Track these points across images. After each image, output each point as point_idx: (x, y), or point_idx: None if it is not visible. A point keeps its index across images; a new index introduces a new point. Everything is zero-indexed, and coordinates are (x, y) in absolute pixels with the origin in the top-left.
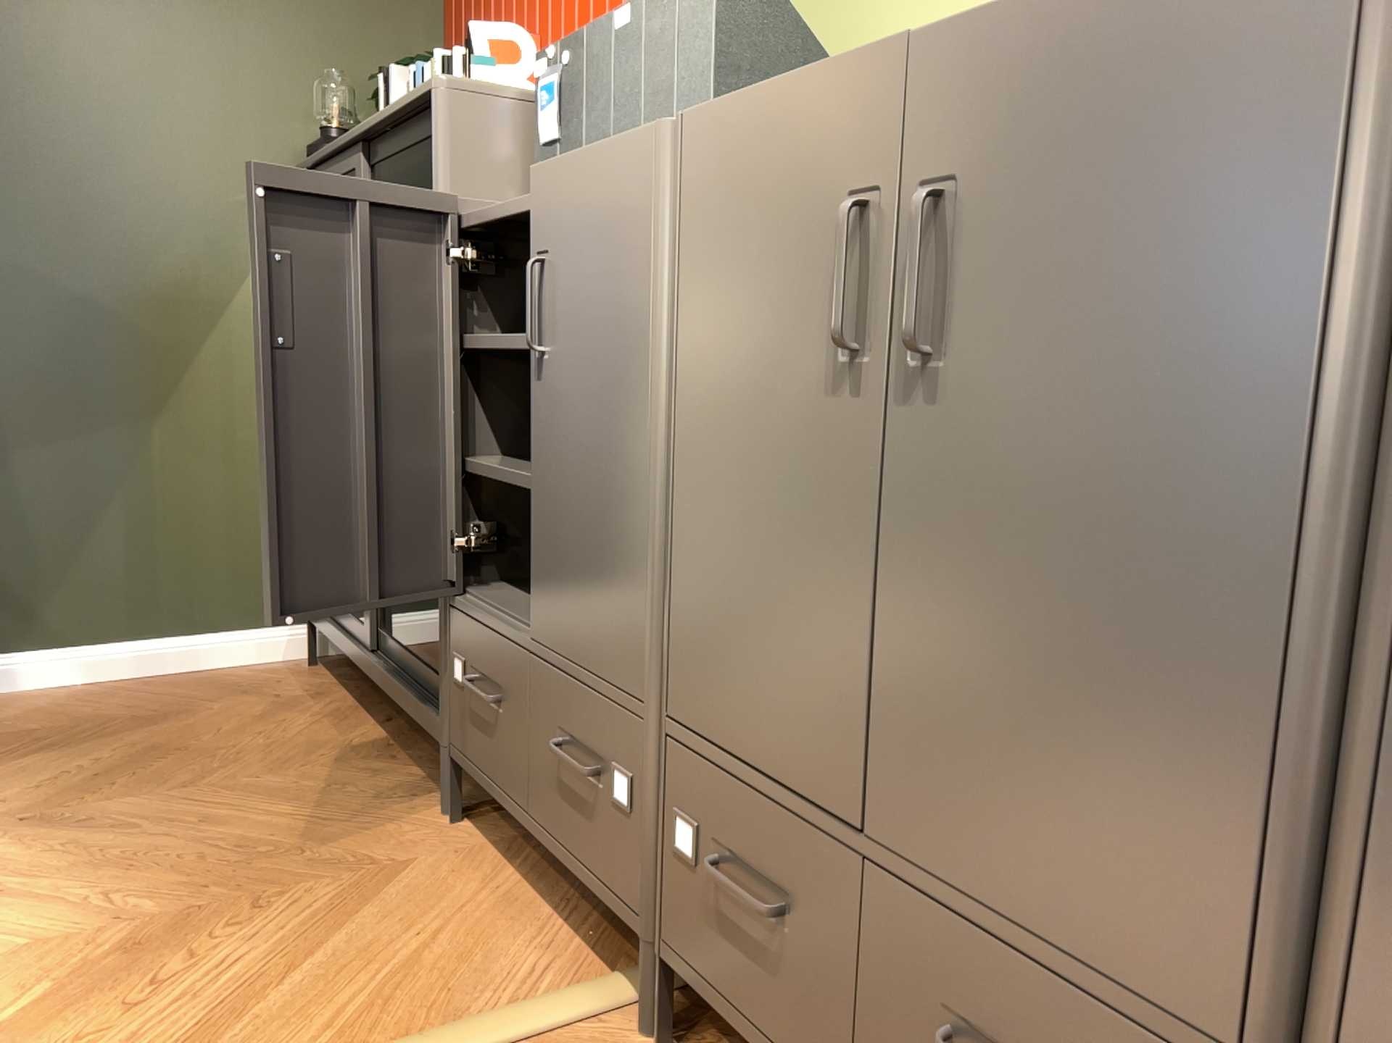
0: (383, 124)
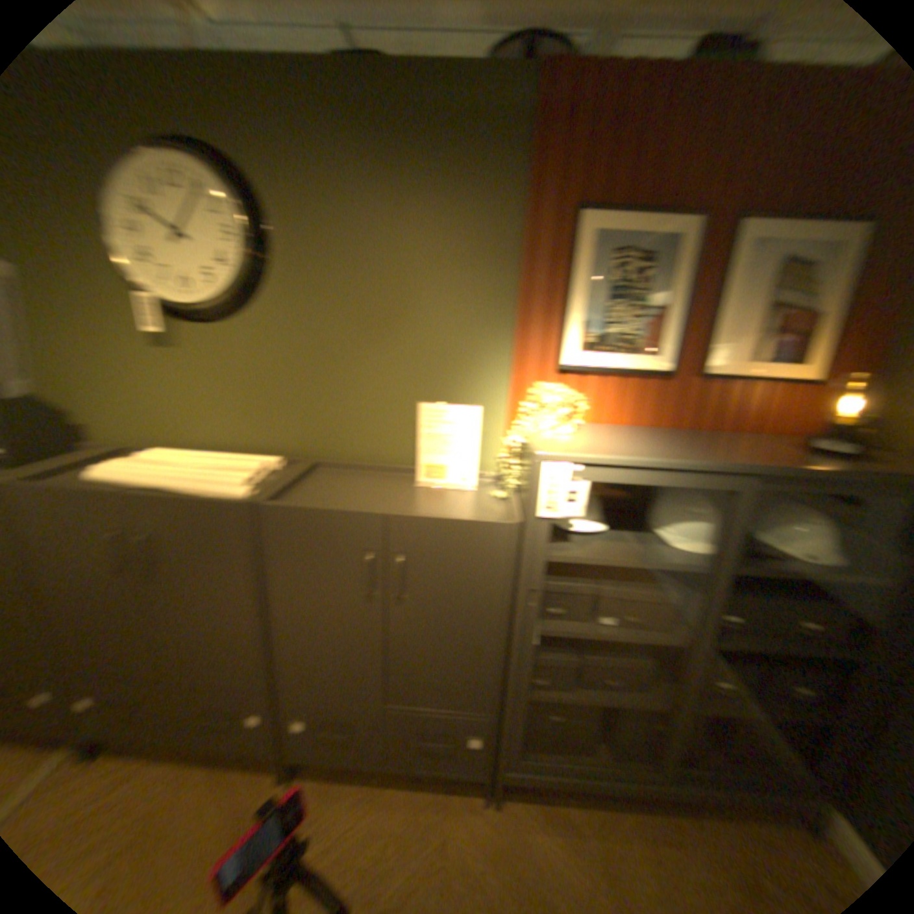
0: None
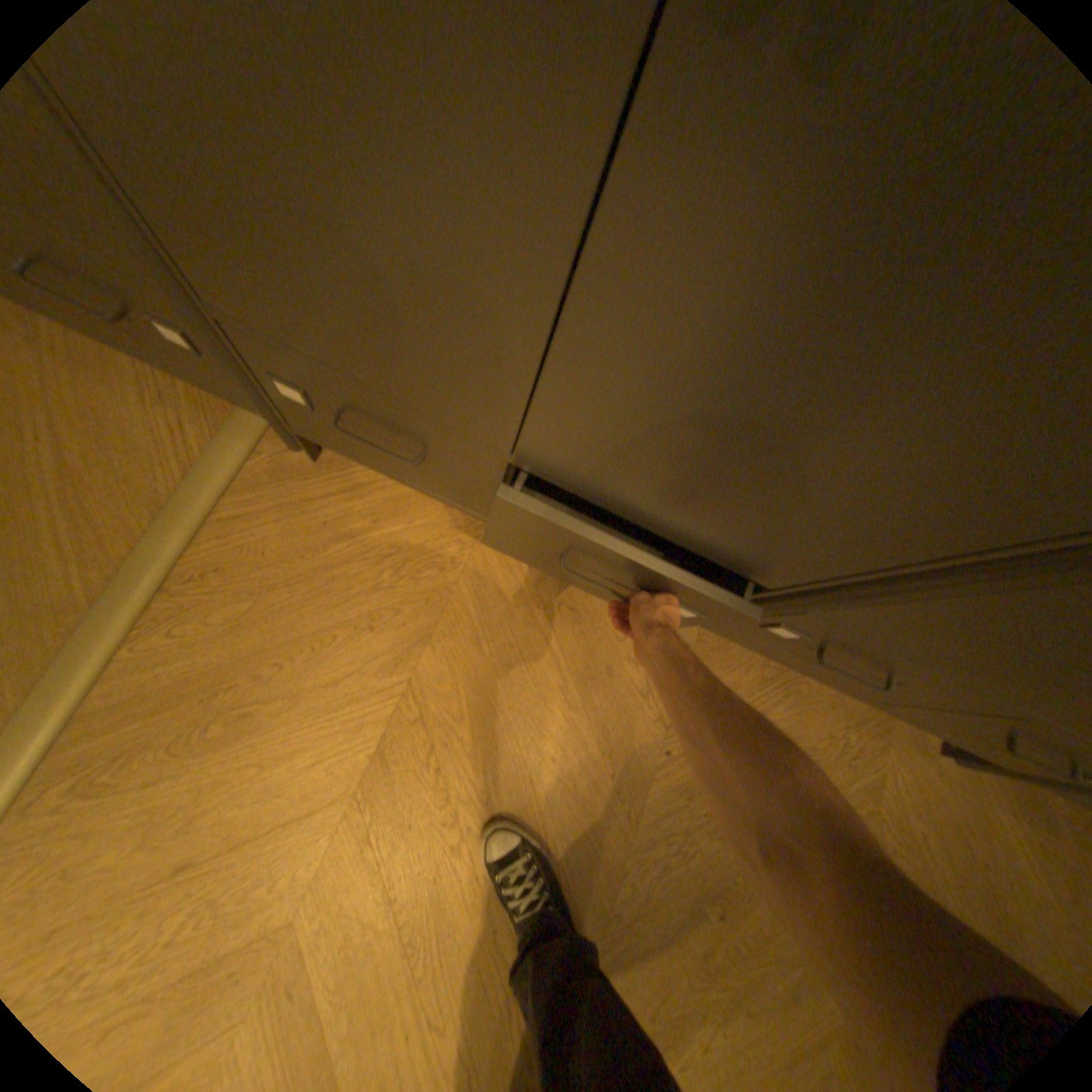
0: None
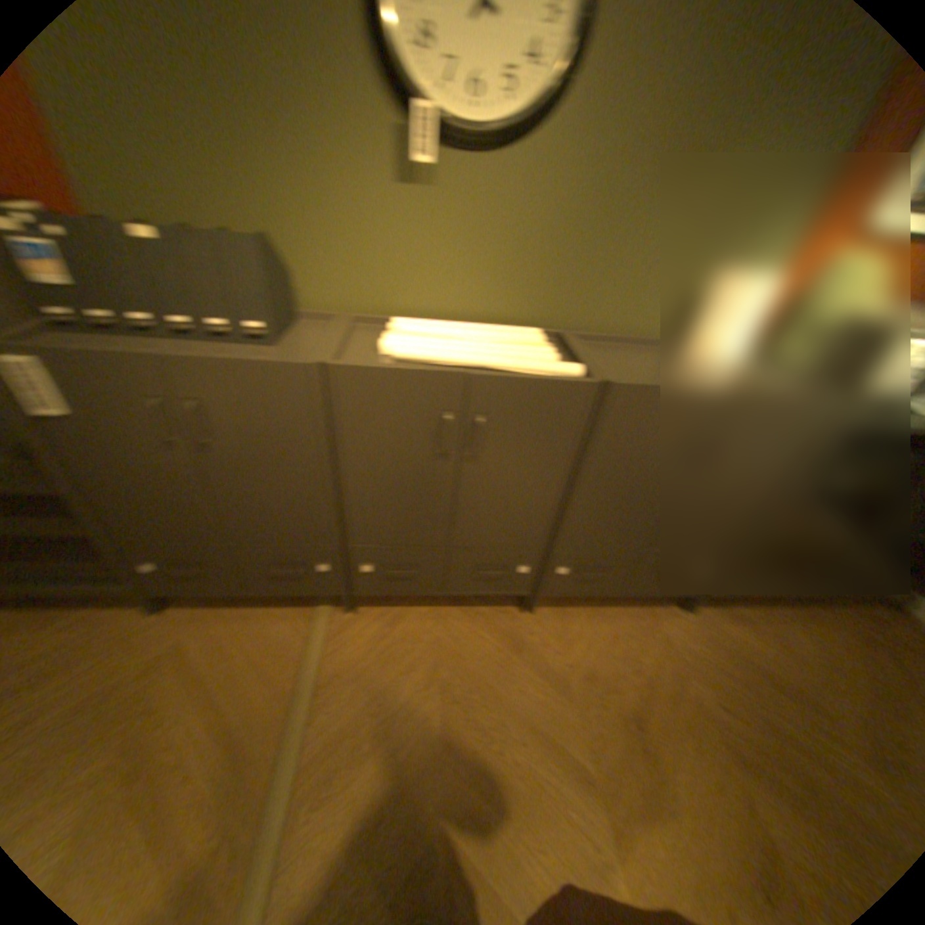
0: None
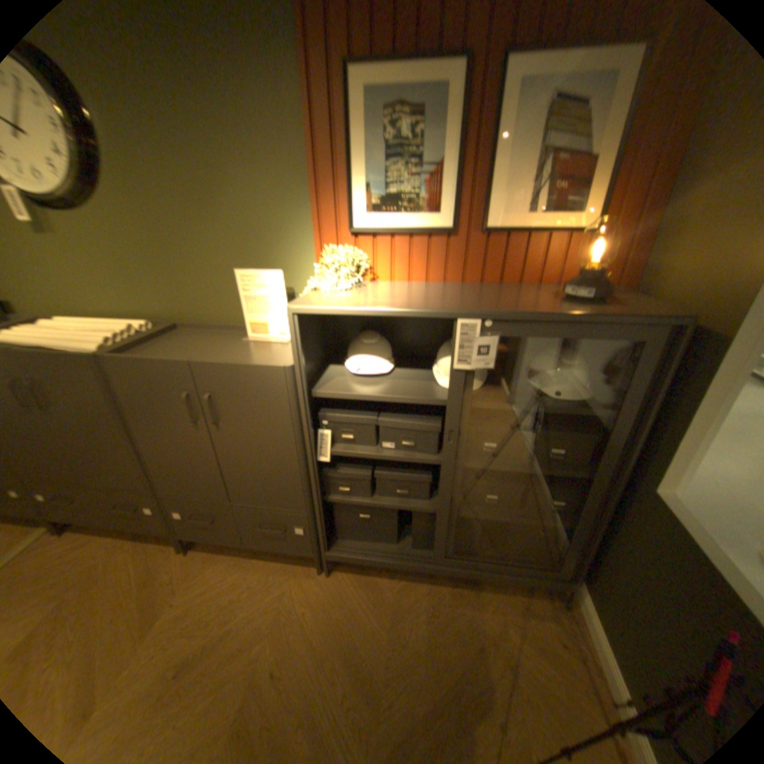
0: None
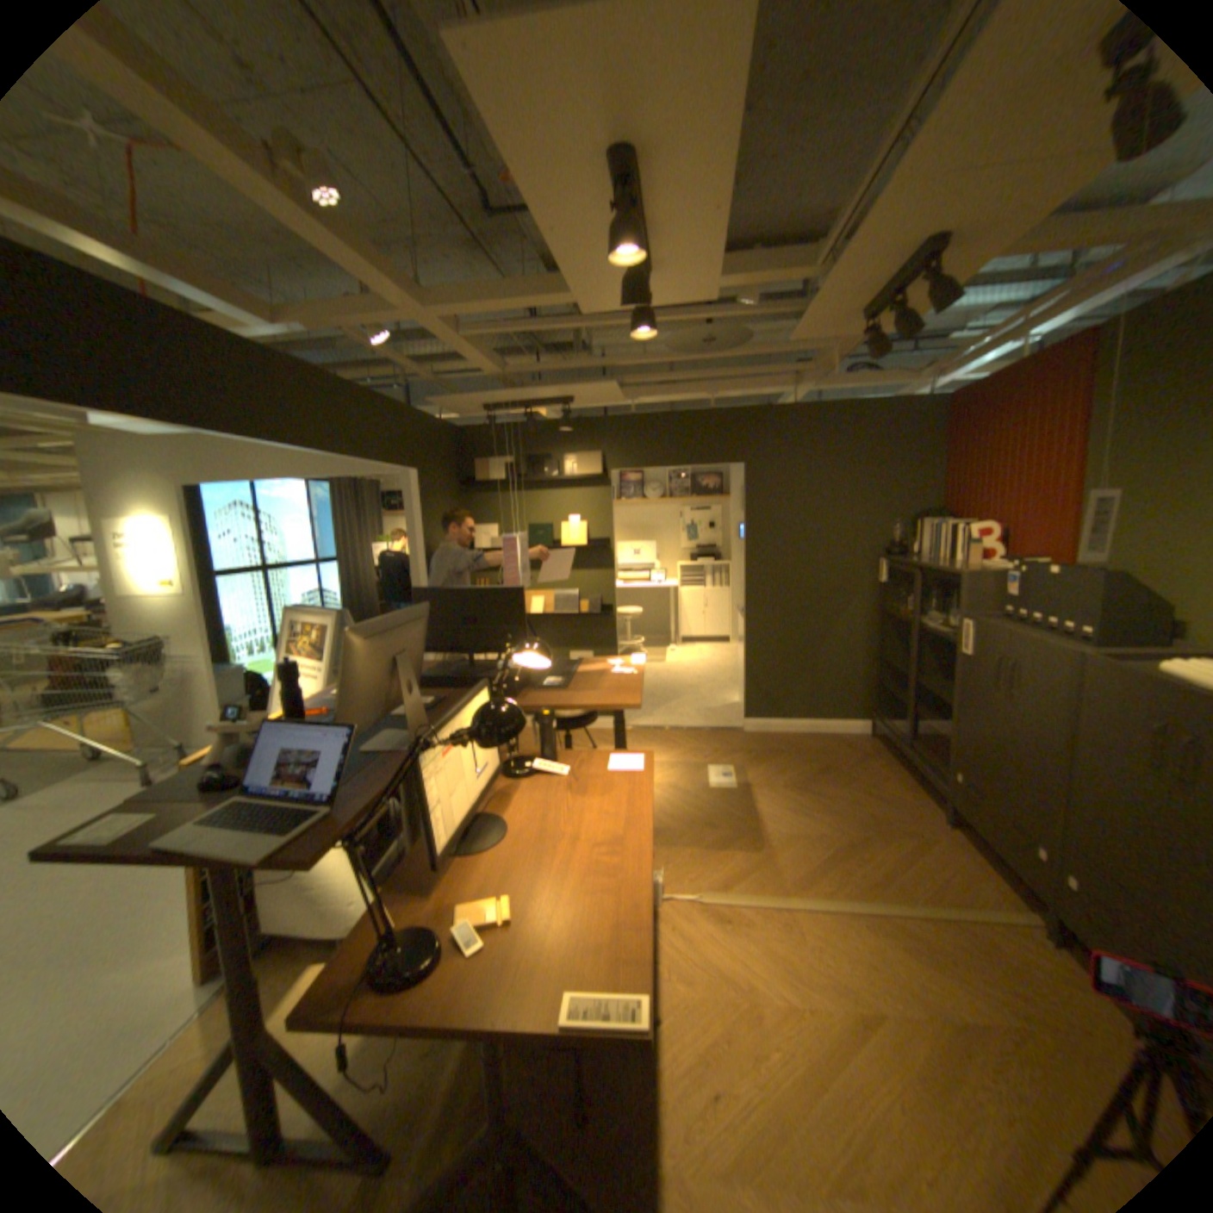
0: (931, 564)
